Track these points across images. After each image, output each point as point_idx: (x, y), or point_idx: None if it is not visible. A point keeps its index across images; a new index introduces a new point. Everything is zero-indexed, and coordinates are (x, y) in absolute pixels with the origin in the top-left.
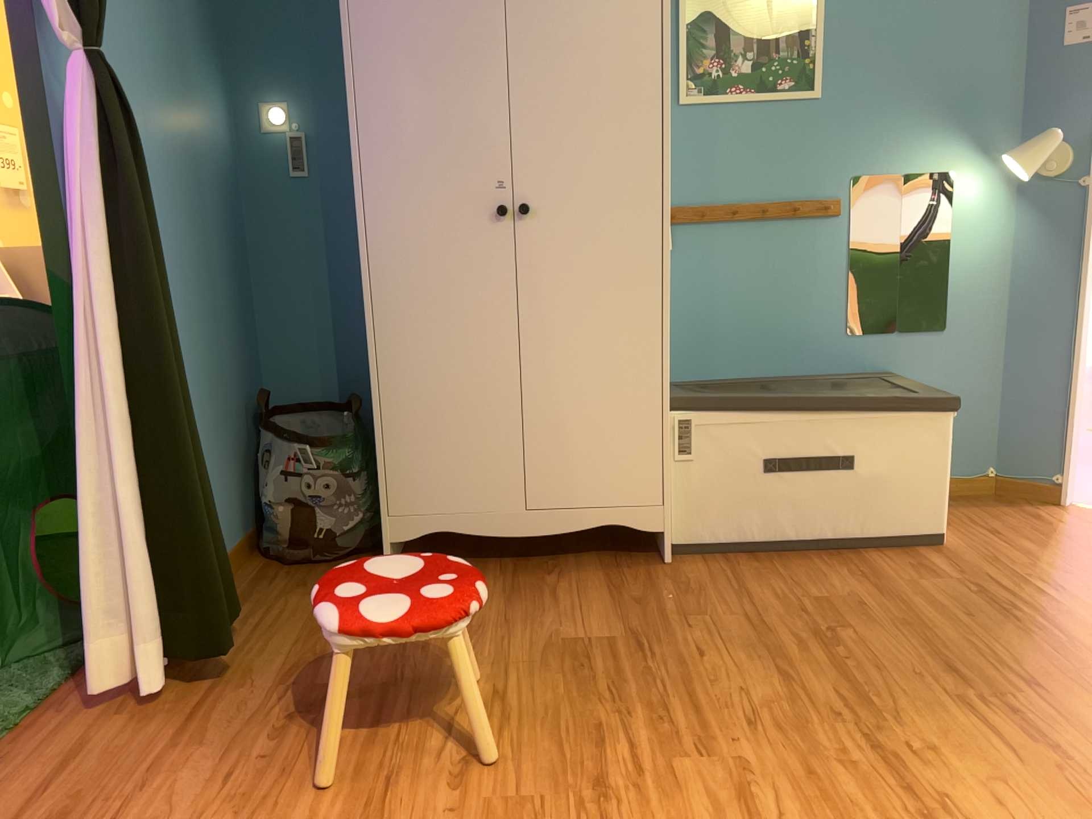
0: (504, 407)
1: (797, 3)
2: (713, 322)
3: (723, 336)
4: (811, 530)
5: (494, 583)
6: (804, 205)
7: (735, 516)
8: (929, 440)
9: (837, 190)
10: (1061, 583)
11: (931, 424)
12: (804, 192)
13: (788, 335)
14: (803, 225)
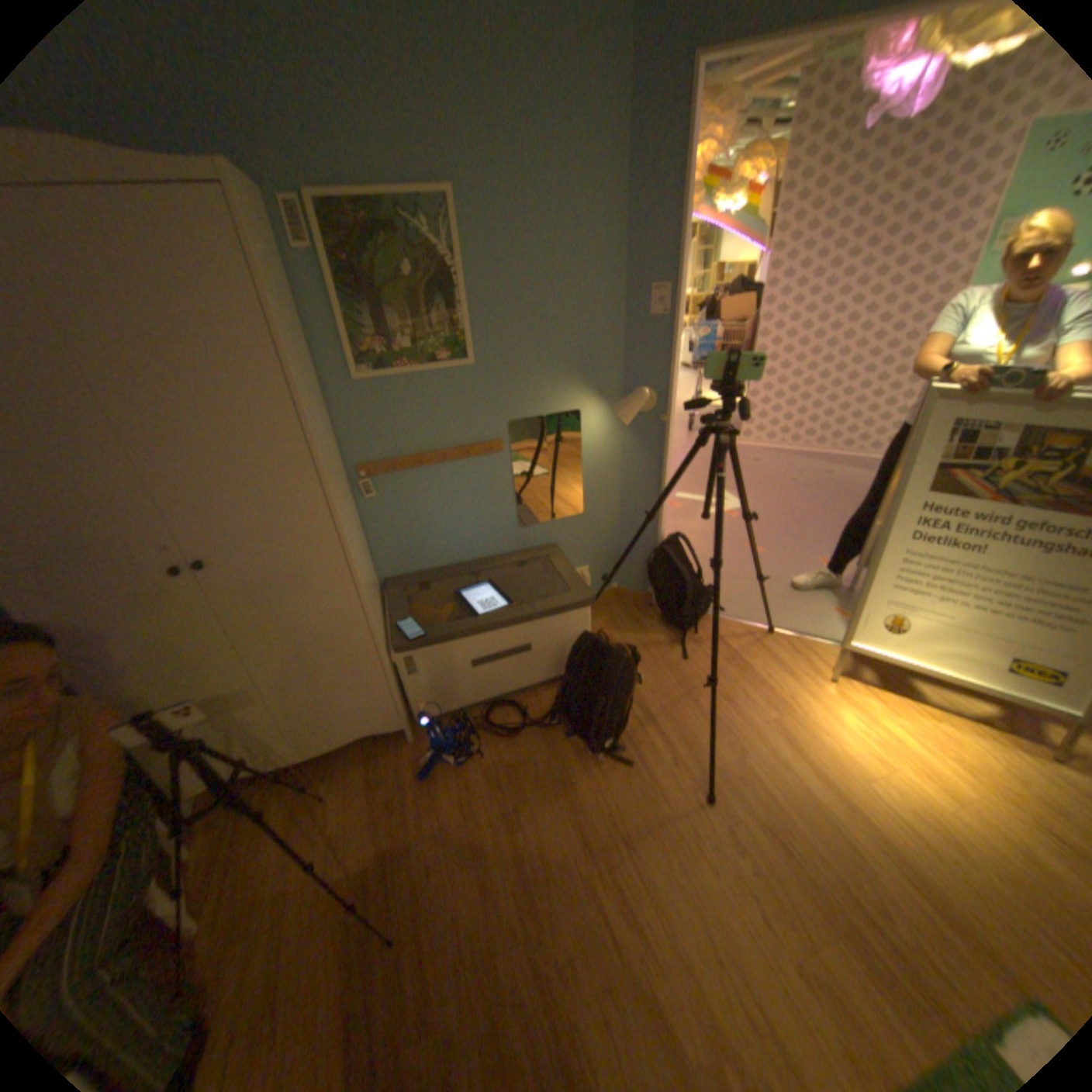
0: (250, 697)
1: (441, 283)
2: (422, 538)
3: (432, 546)
4: (507, 689)
5: (283, 809)
6: (475, 448)
7: (456, 696)
8: (575, 624)
9: (499, 433)
10: (651, 702)
11: (575, 616)
12: (474, 438)
13: (479, 536)
14: (477, 462)
